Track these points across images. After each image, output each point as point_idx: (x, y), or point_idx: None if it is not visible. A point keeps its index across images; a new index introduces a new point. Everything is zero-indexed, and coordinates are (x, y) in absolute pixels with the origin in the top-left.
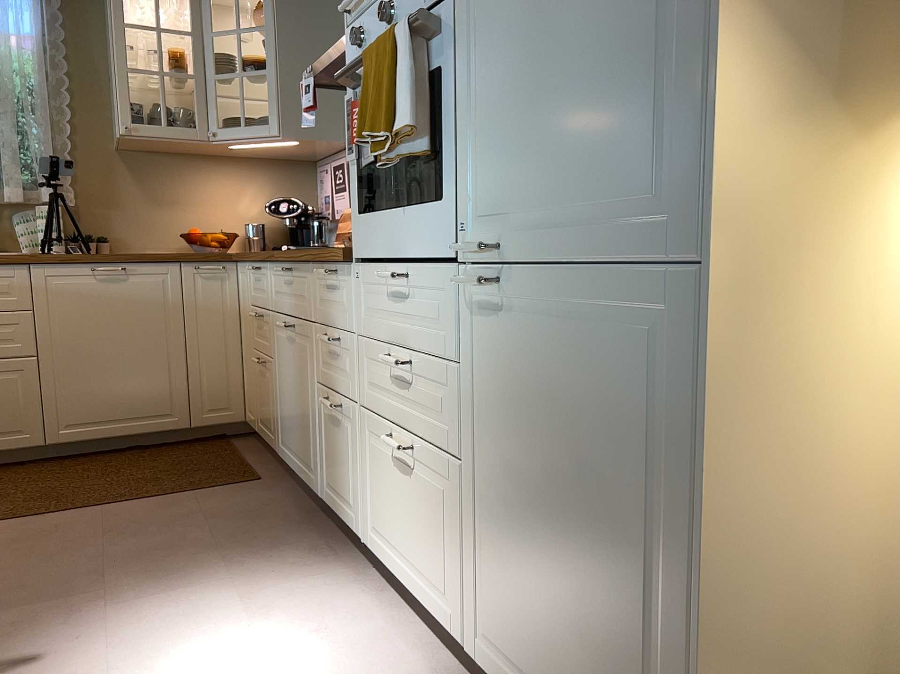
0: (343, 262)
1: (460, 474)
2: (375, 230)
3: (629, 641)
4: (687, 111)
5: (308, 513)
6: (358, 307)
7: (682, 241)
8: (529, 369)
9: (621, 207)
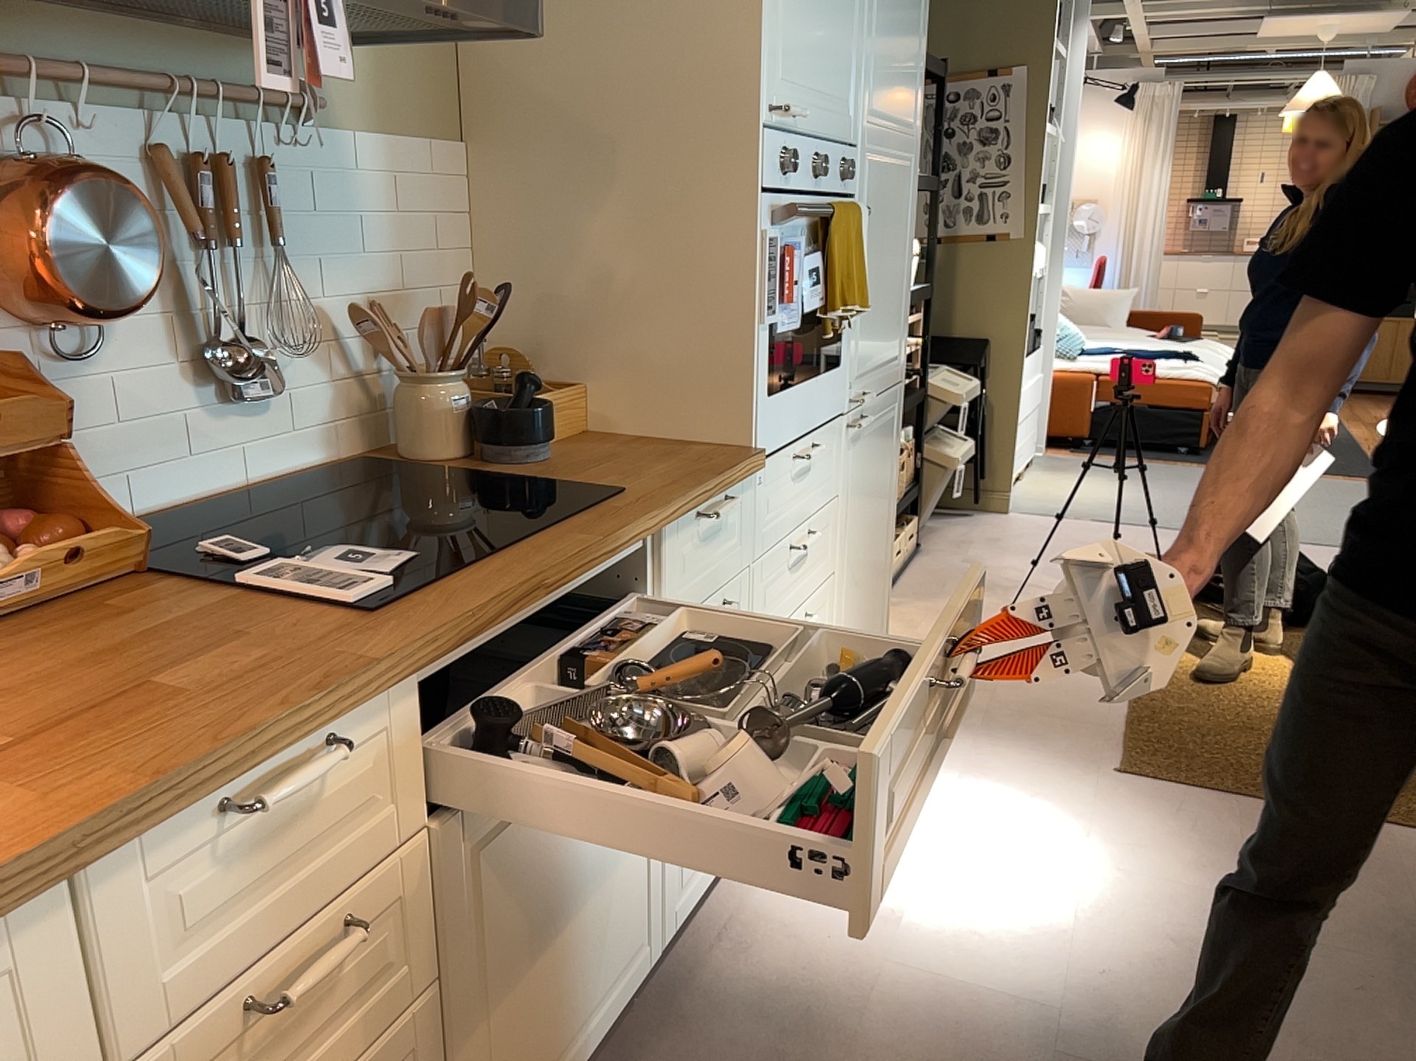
0: (757, 471)
1: (832, 583)
2: (786, 410)
3: (881, 563)
4: (903, 318)
5: (621, 1059)
6: (755, 524)
7: (900, 372)
8: (866, 464)
9: (891, 359)
